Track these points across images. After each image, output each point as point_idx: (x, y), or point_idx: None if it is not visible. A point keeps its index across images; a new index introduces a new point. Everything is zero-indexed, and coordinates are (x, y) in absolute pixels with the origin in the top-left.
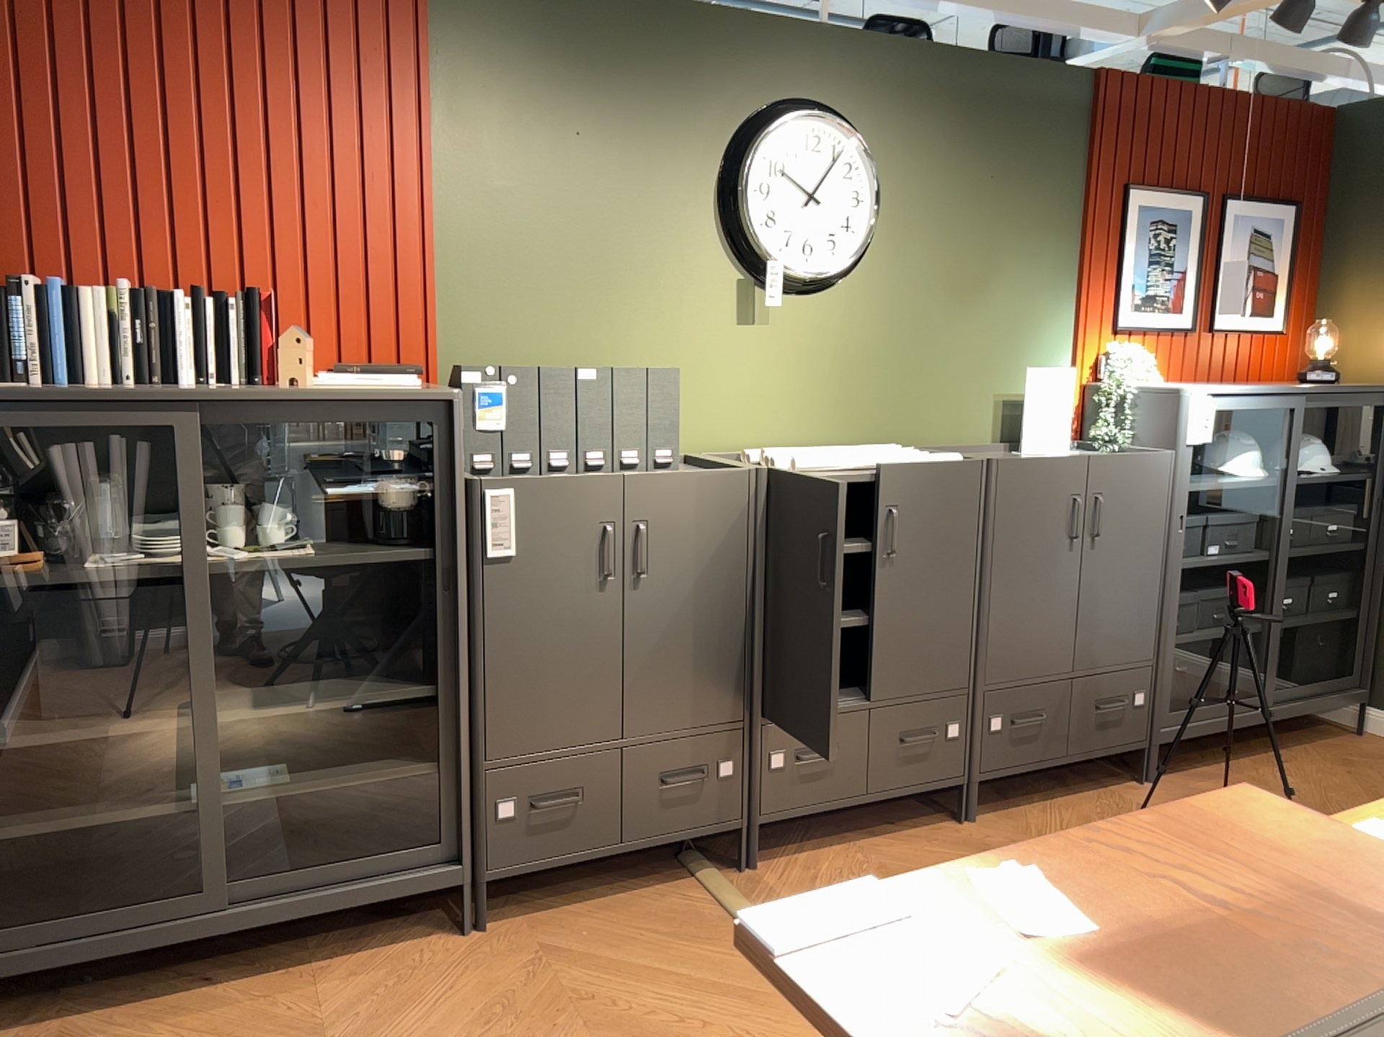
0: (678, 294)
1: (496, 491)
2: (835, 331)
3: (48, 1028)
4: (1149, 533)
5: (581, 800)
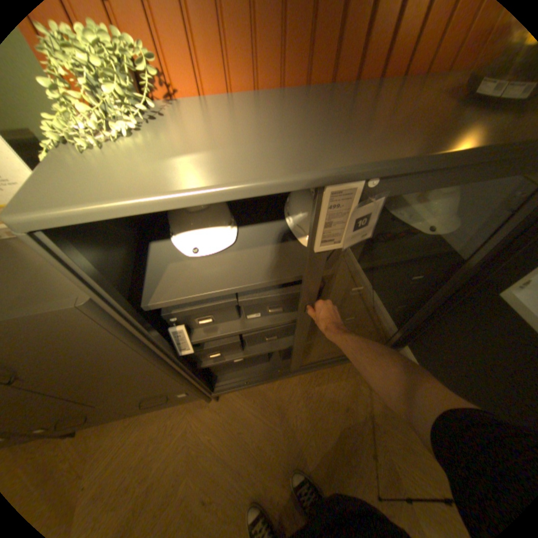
0: None
1: None
2: None
3: None
4: (105, 359)
5: None
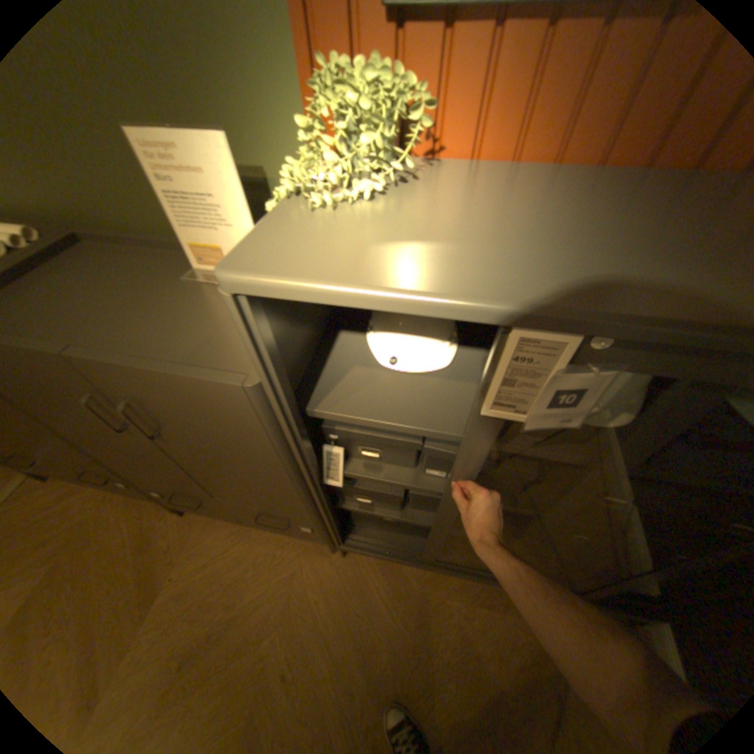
0: None
1: None
2: None
3: None
4: (245, 453)
5: None
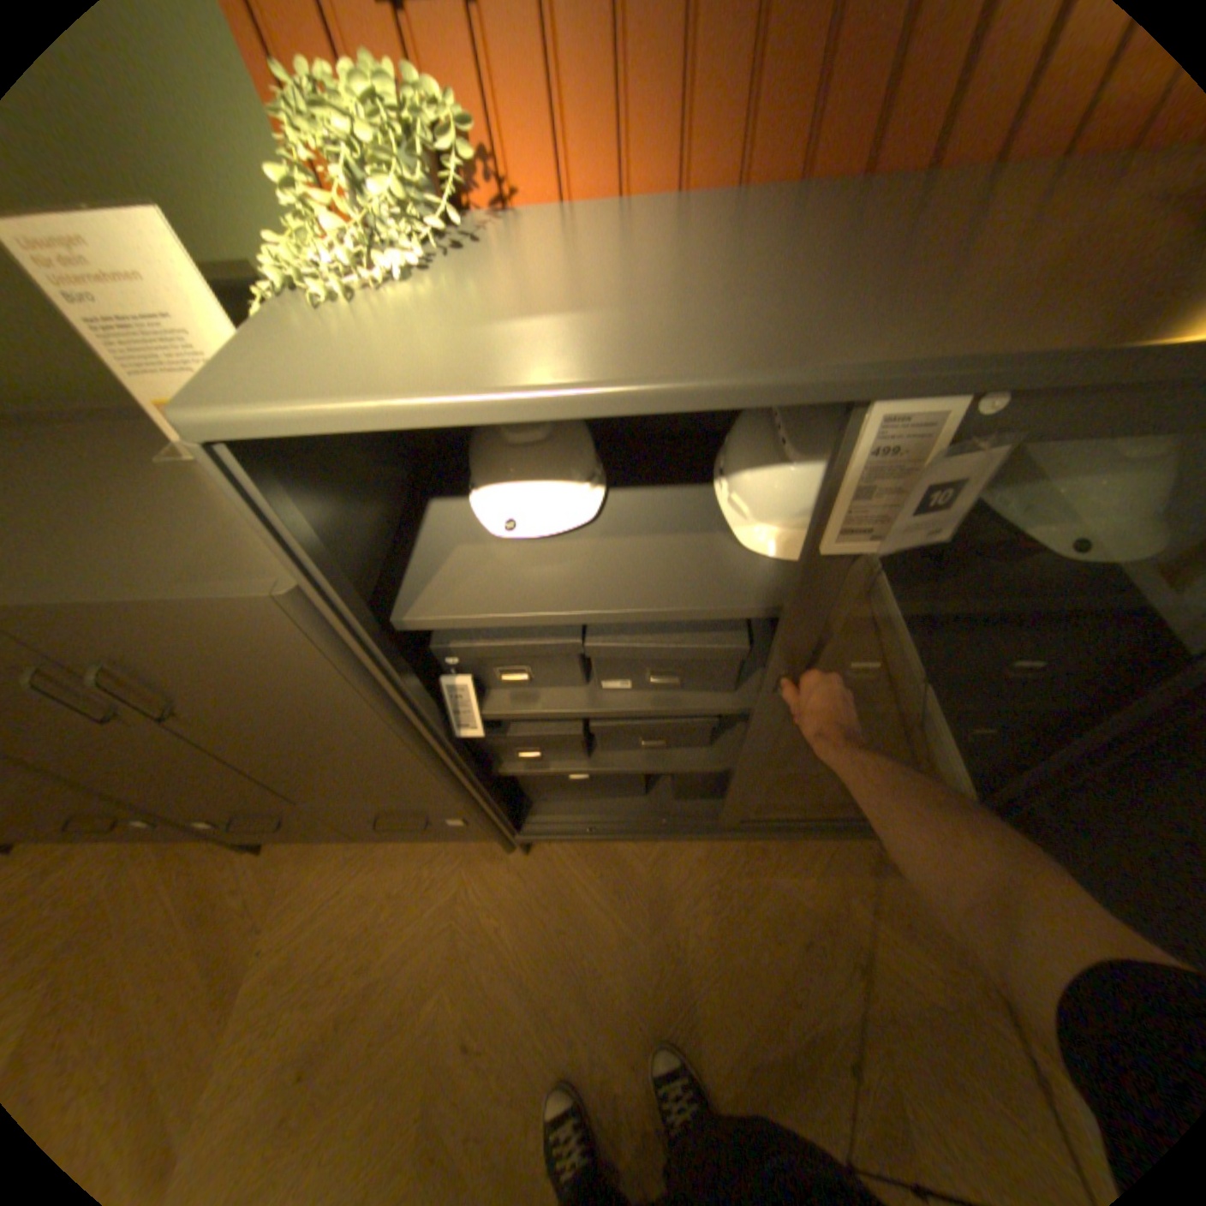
0: None
1: None
2: None
3: None
4: (317, 711)
5: None
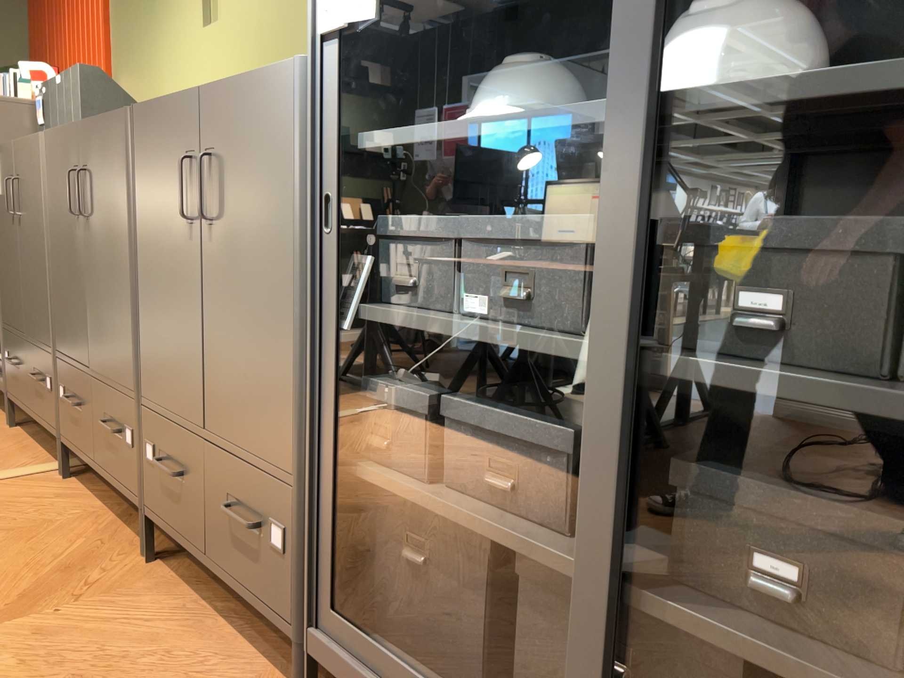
0: (178, 16)
1: None
2: (252, 13)
3: None
4: (269, 221)
5: (20, 366)
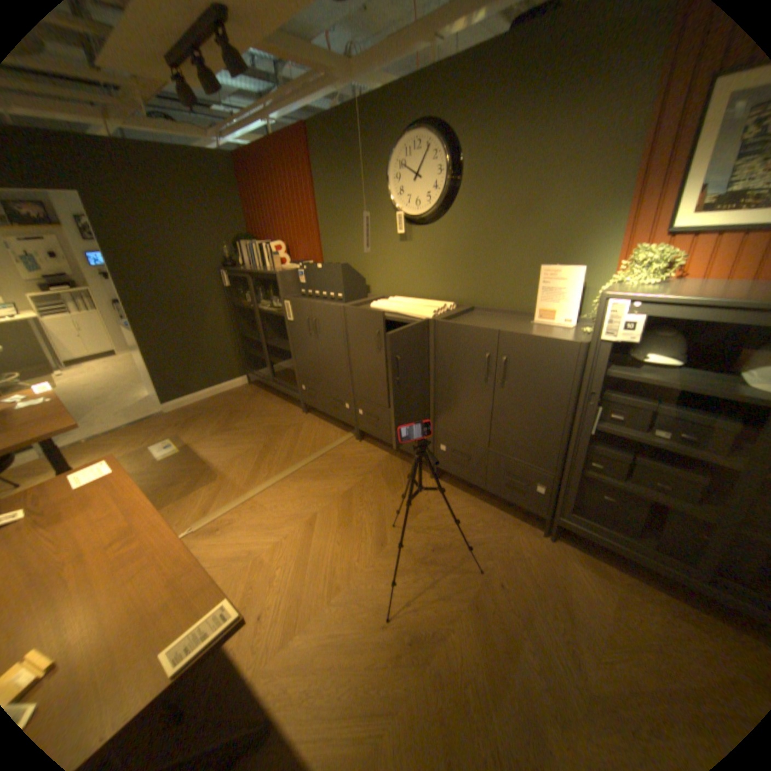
0: (379, 231)
1: (287, 302)
2: (440, 243)
3: (260, 391)
4: (552, 392)
5: (317, 394)
